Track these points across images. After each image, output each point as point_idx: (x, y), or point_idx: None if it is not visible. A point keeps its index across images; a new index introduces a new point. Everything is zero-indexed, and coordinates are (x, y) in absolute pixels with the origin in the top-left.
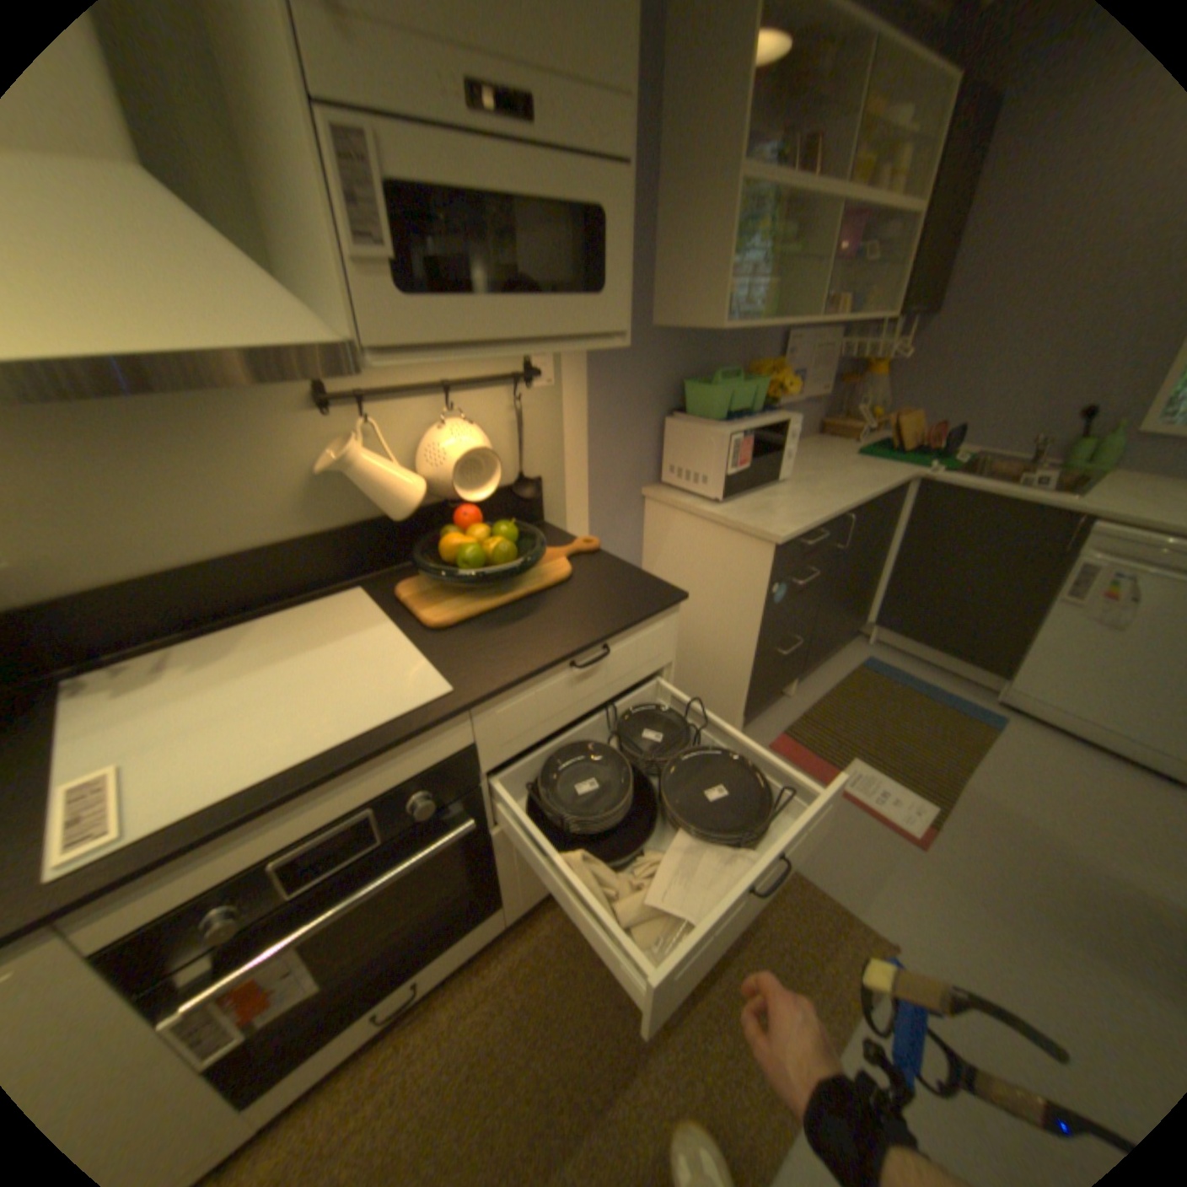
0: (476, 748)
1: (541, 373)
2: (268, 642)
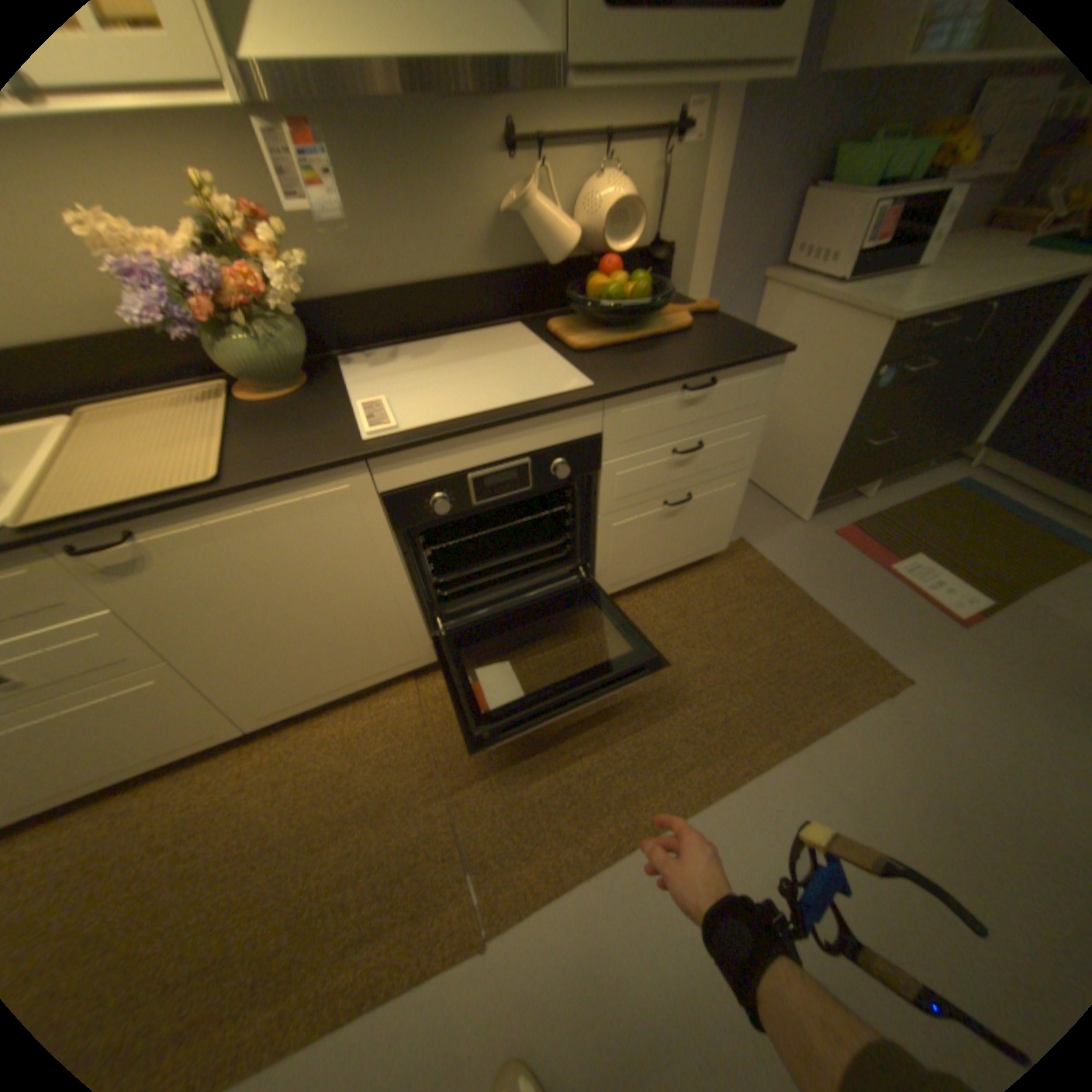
0: (602, 439)
1: (695, 129)
2: (460, 353)
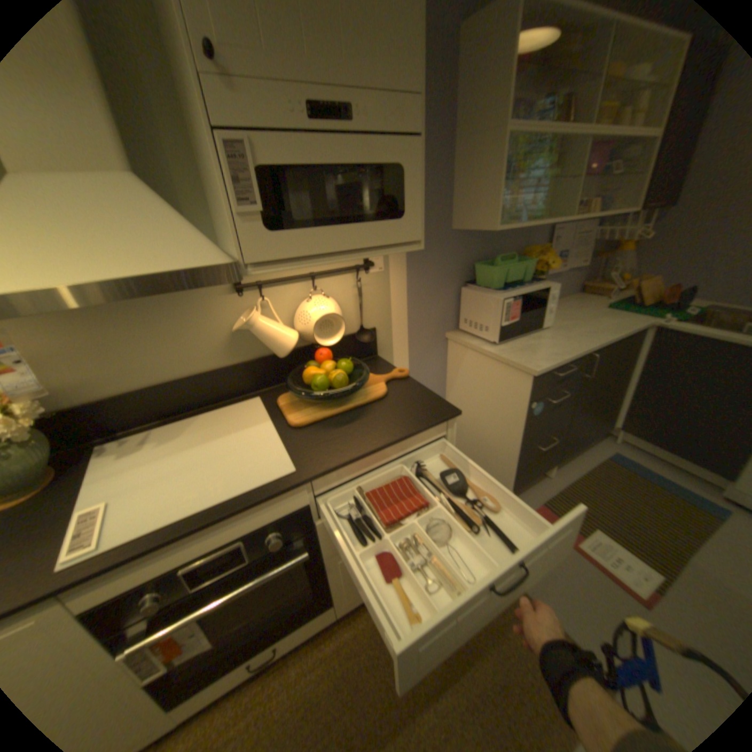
0: (311, 507)
1: (375, 264)
2: (203, 429)
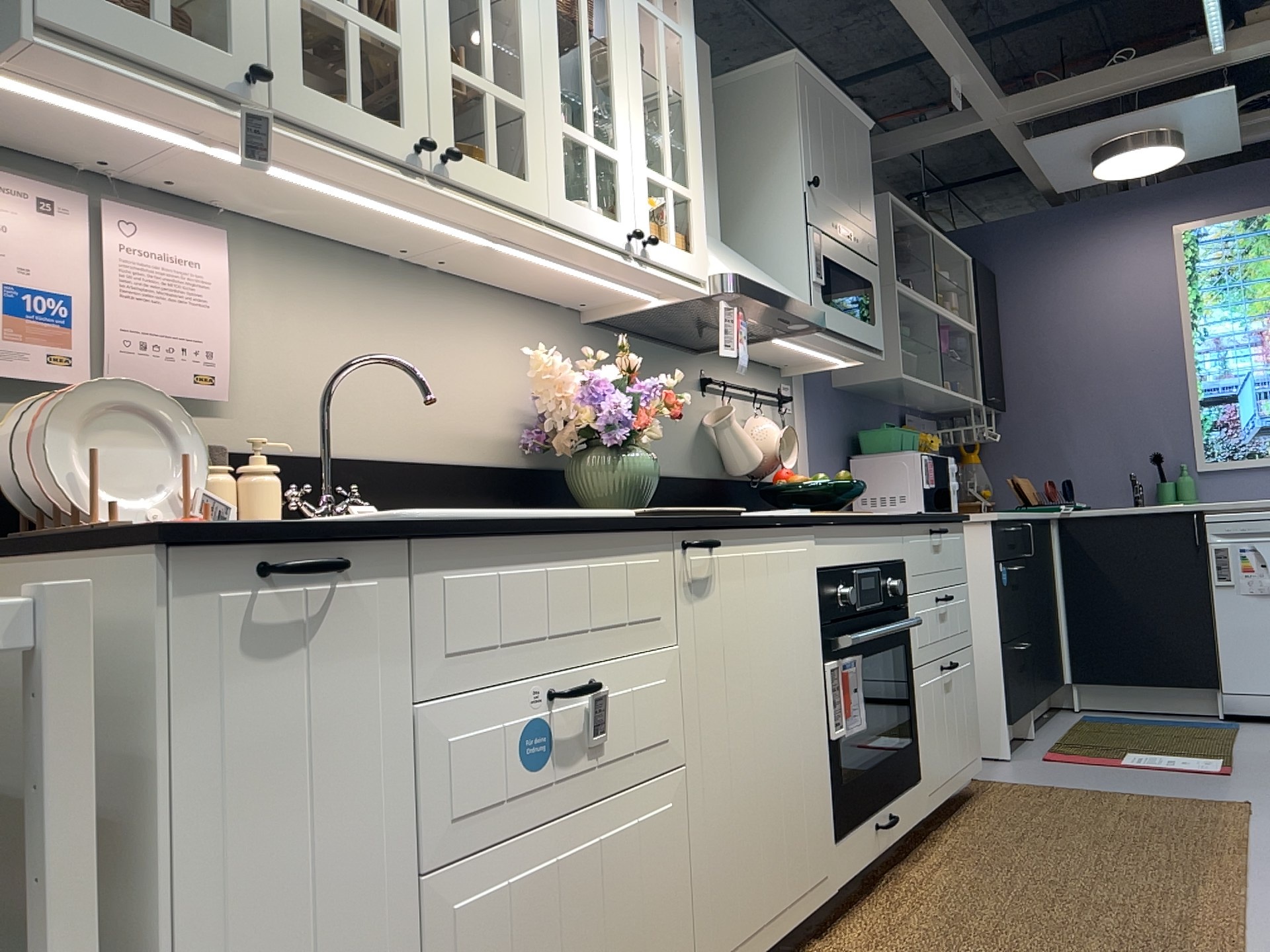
0: (906, 566)
1: (789, 403)
2: None
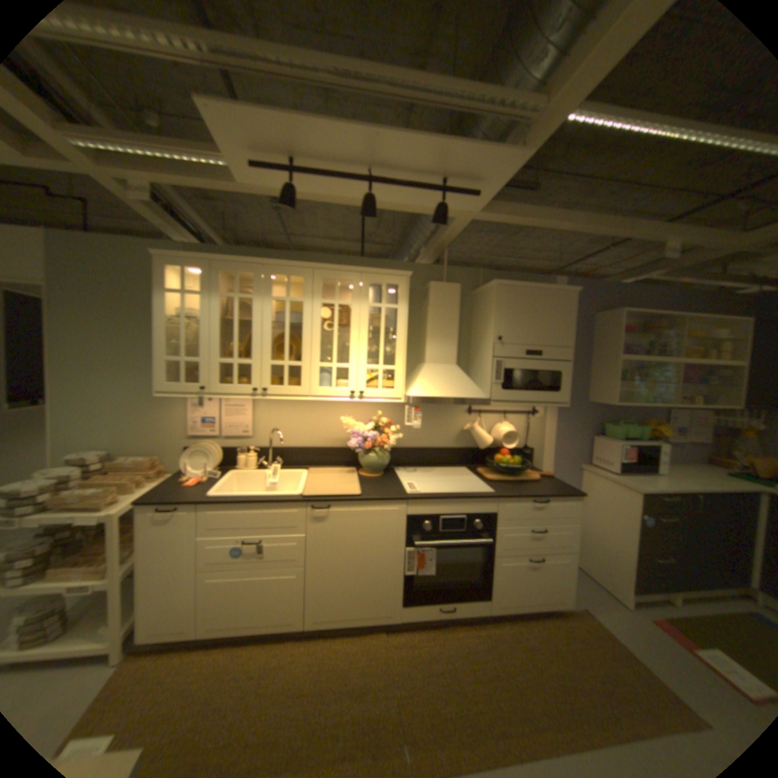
0: (498, 517)
1: (539, 413)
2: (441, 474)
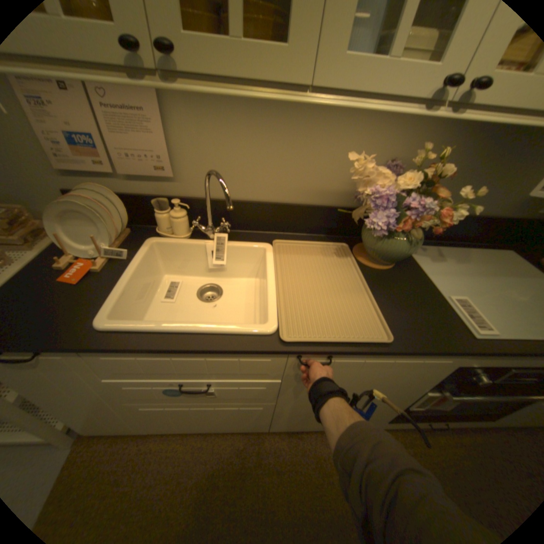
0: None
1: None
2: (479, 263)
